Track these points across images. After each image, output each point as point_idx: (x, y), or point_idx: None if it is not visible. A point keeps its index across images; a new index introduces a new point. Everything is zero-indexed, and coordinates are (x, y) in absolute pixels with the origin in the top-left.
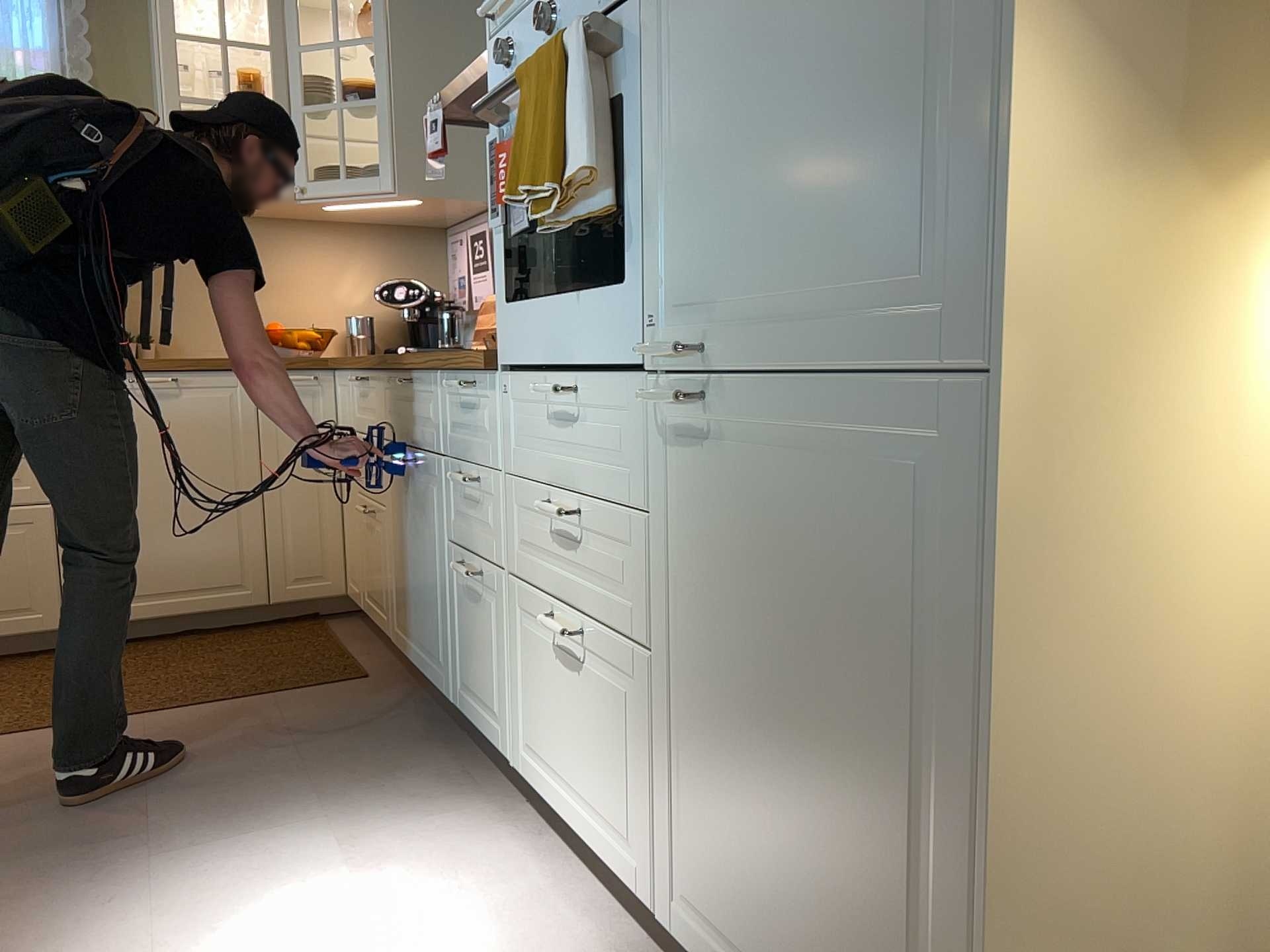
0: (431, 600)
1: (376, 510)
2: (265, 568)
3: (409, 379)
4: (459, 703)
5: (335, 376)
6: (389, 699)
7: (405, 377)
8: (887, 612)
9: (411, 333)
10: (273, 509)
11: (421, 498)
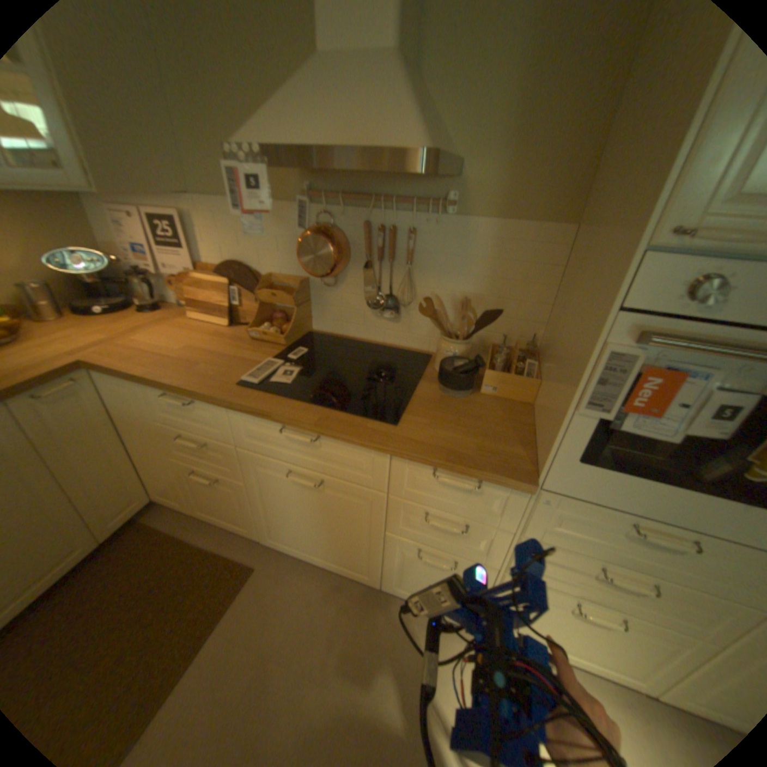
0: (345, 547)
1: (220, 480)
2: (85, 529)
3: (310, 433)
4: (392, 591)
5: (90, 373)
6: (291, 582)
7: (298, 430)
8: None
9: (84, 288)
10: (74, 491)
11: (331, 501)
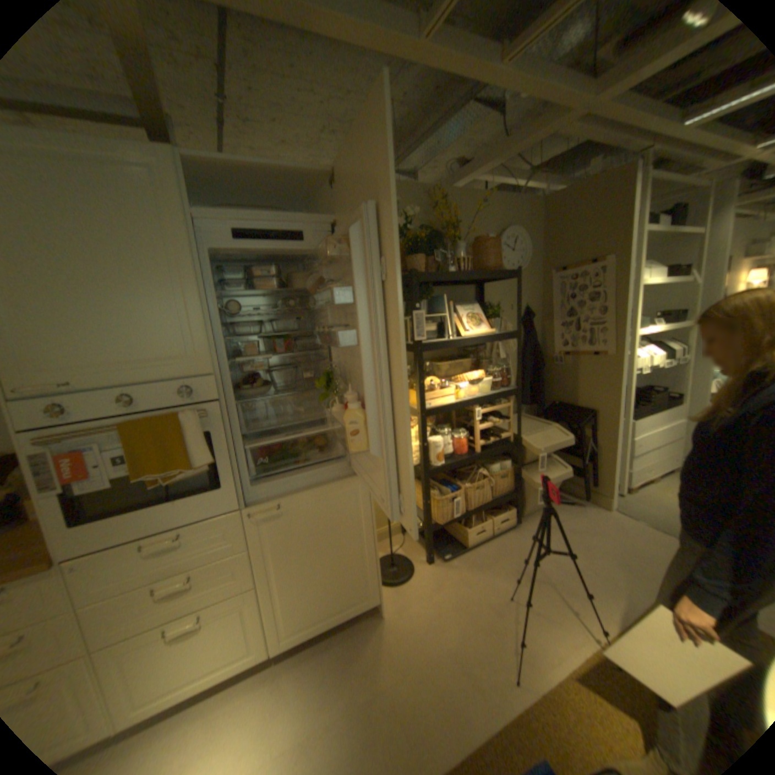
0: None
1: None
2: None
3: None
4: None
5: None
6: None
7: None
8: (344, 521)
9: None
10: None
11: None
